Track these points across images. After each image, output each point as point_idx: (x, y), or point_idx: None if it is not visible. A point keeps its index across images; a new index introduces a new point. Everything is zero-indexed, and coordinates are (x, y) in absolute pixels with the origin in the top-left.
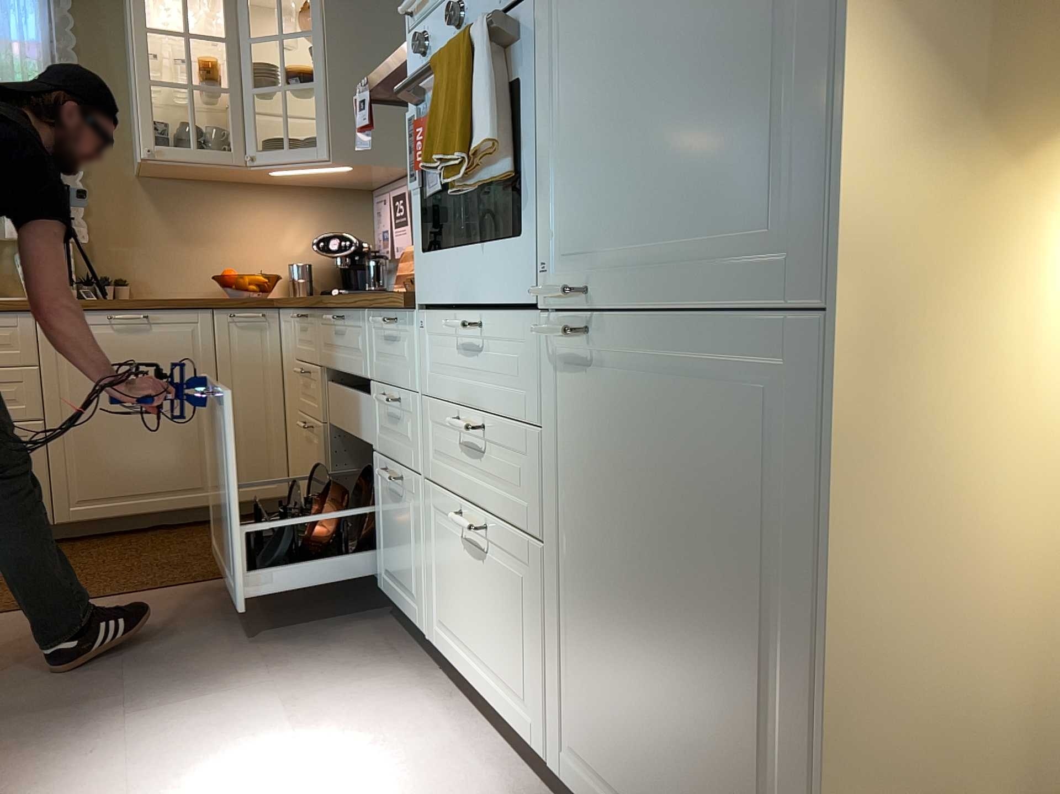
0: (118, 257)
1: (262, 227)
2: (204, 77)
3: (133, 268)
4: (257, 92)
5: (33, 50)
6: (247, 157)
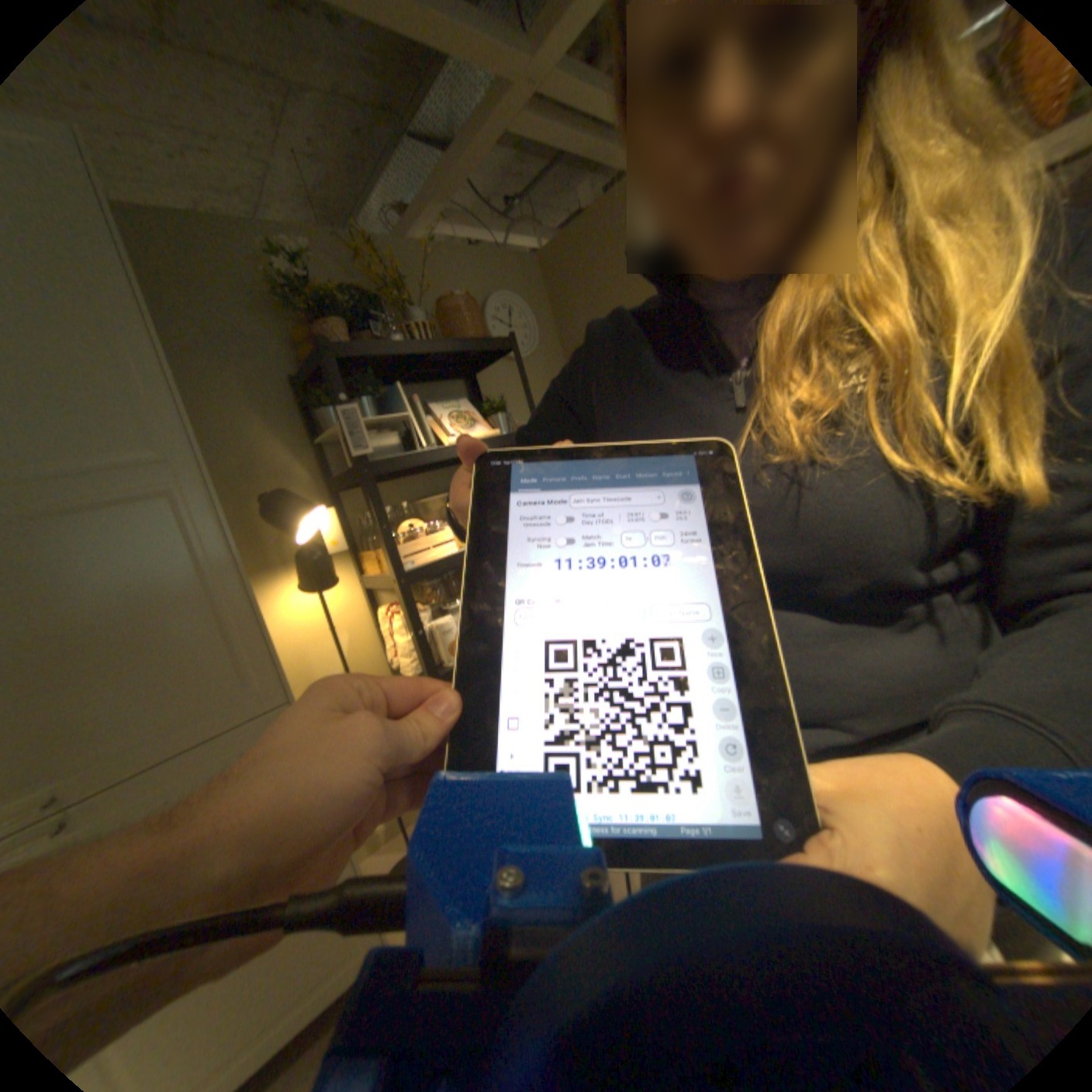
0: None
1: None
2: None
3: None
4: None
5: None
6: None
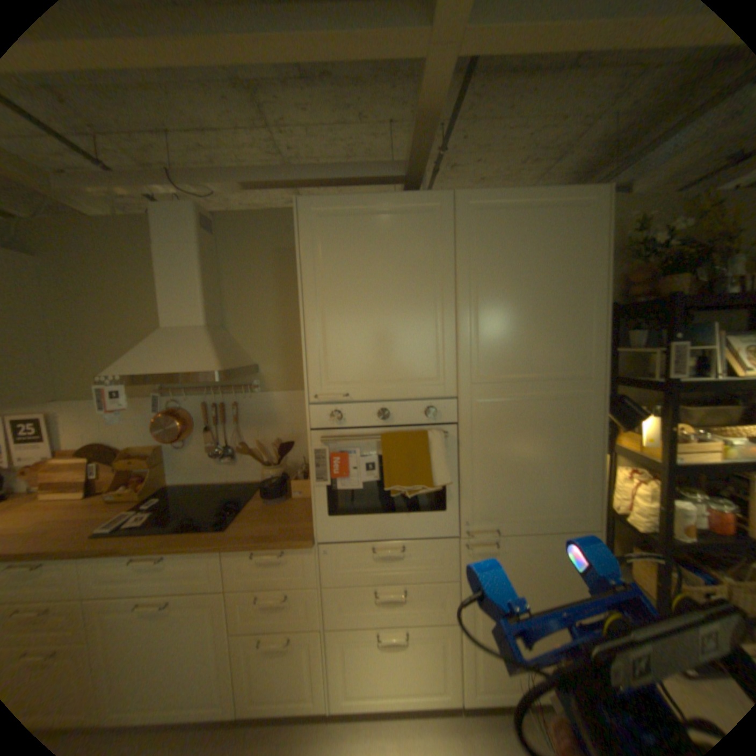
0: None
1: None
2: None
3: None
4: None
5: None
6: None
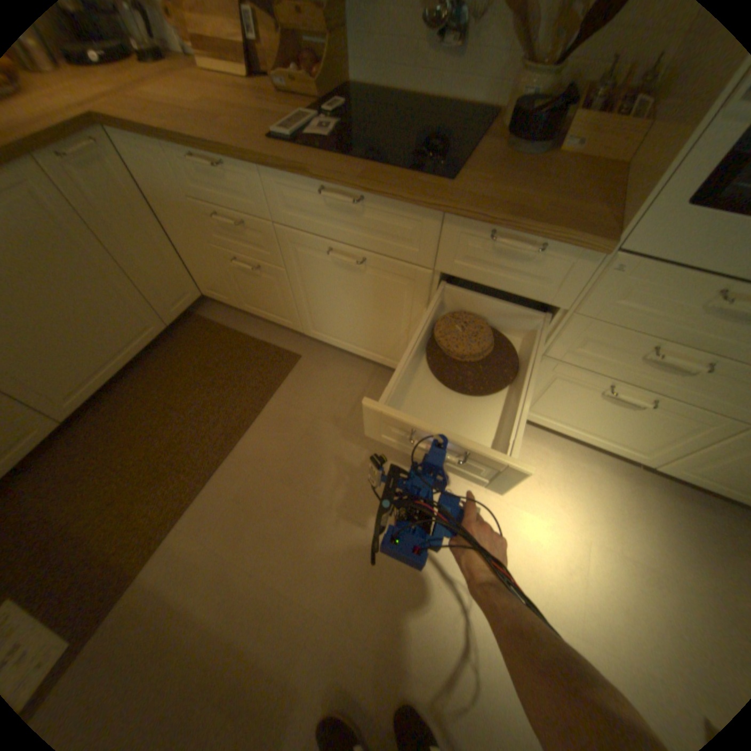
0: None
1: None
2: None
3: None
4: None
5: None
6: None
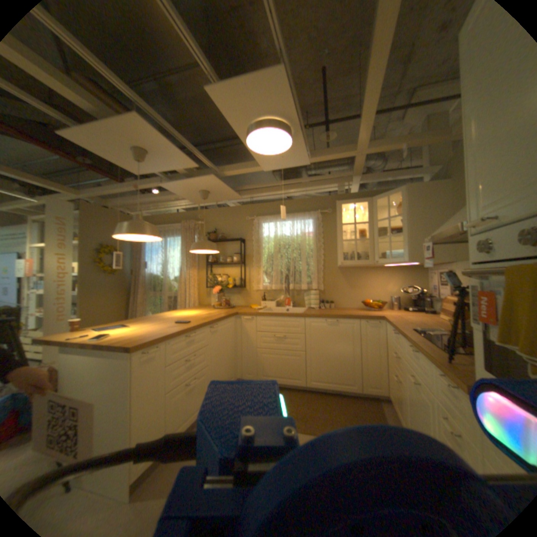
0: (332, 294)
1: (380, 283)
2: (360, 235)
3: (335, 297)
4: (379, 239)
5: (311, 234)
6: (375, 262)
